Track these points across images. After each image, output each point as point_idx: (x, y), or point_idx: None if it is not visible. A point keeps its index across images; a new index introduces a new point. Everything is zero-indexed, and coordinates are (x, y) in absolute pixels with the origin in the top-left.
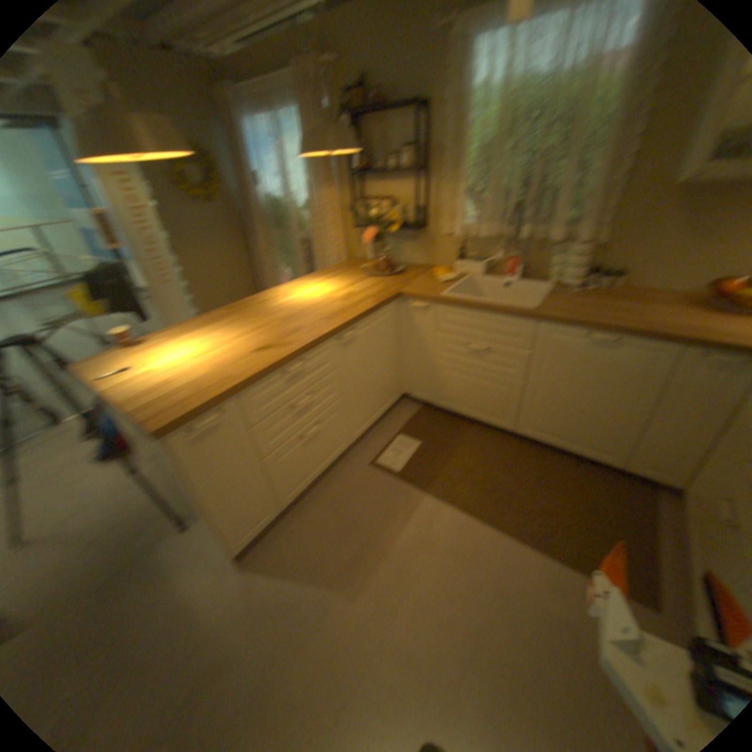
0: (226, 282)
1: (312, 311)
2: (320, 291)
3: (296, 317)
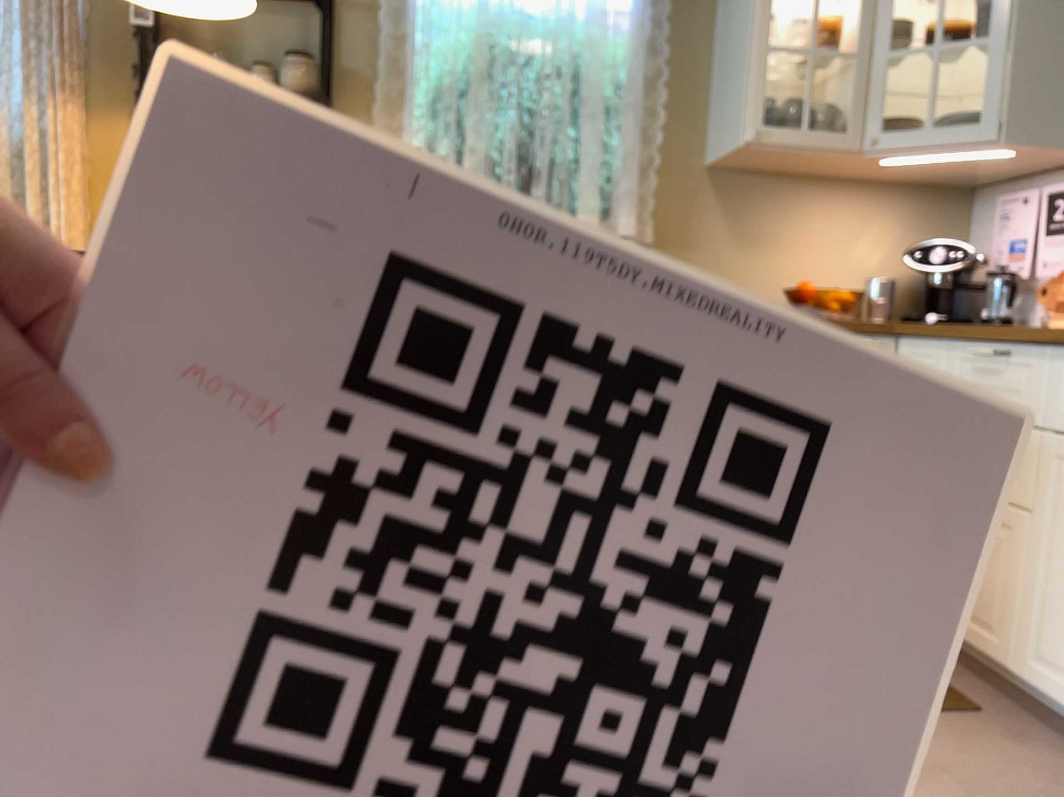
0: None
1: None
2: None
3: None
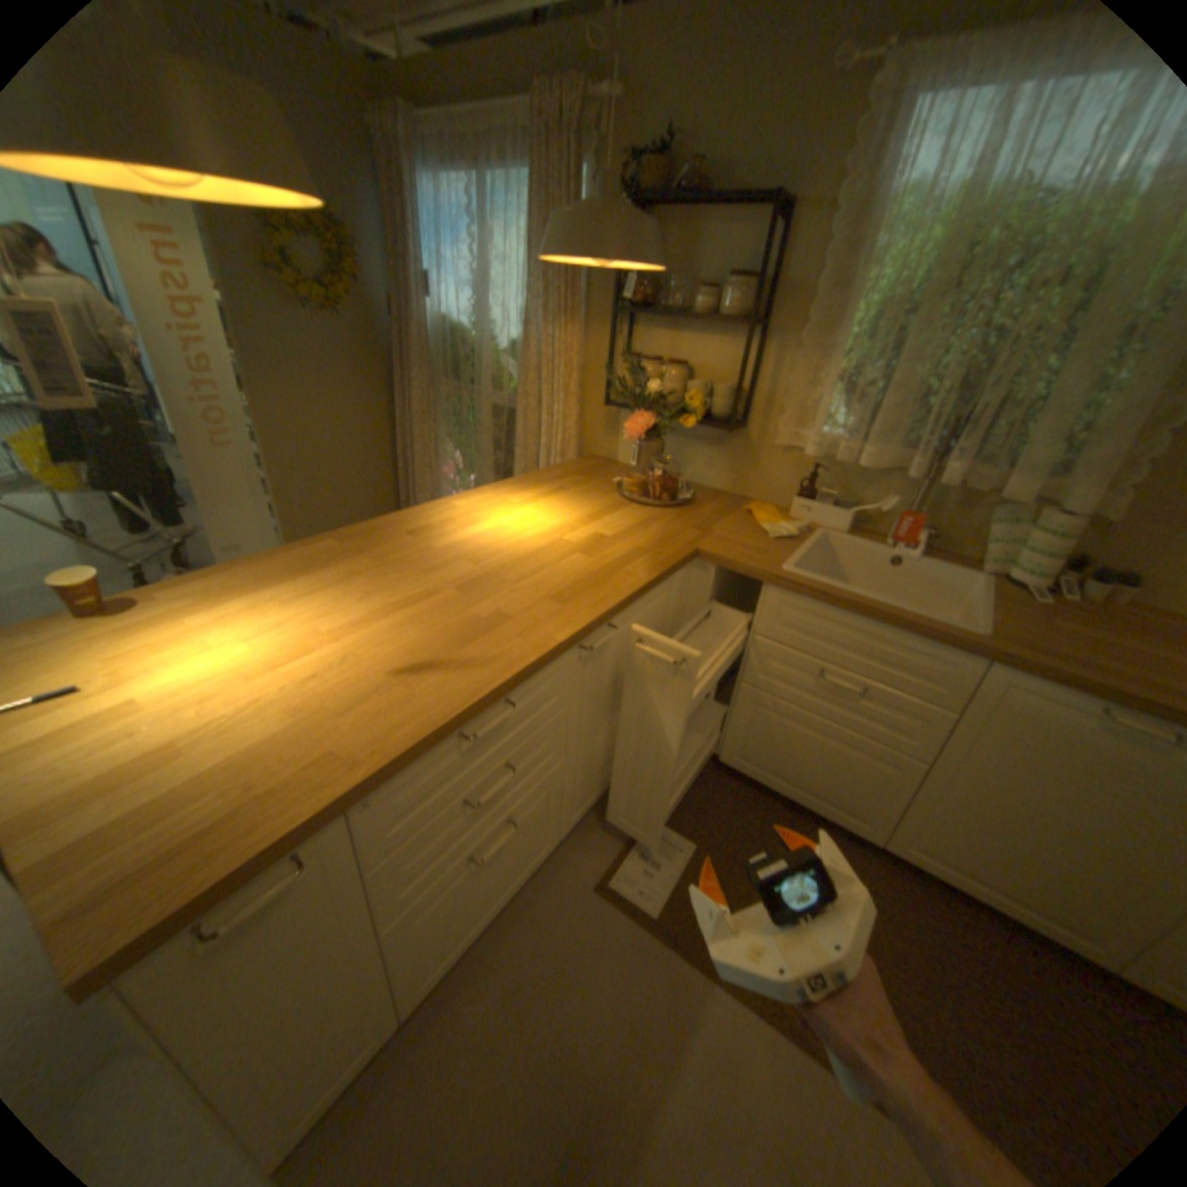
0: (348, 456)
1: (532, 569)
2: (541, 519)
3: (498, 579)
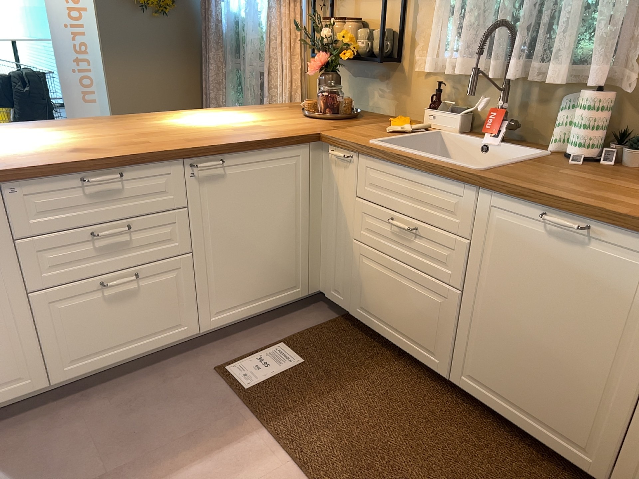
0: None
1: (191, 132)
2: (229, 119)
3: (165, 133)
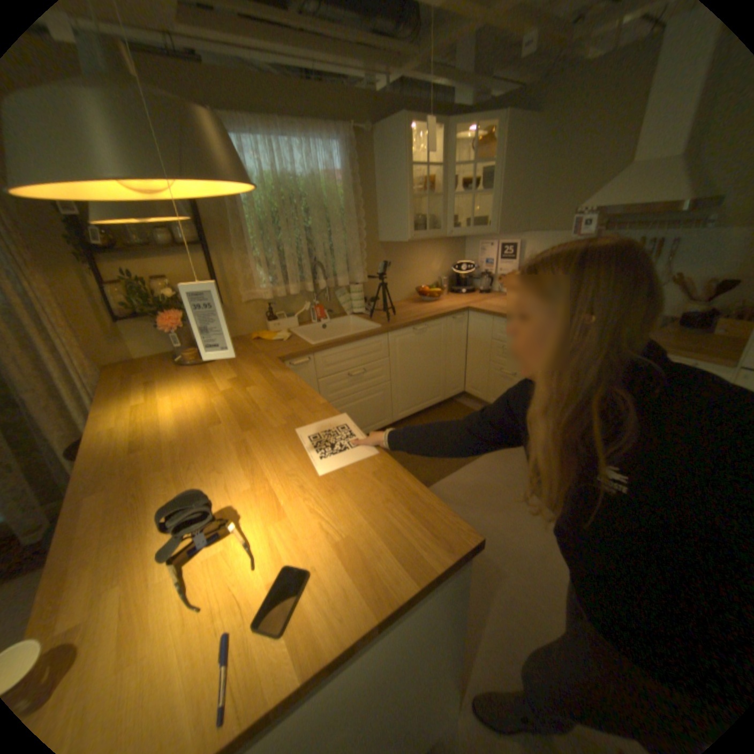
0: None
1: (247, 406)
2: (184, 397)
3: (248, 418)
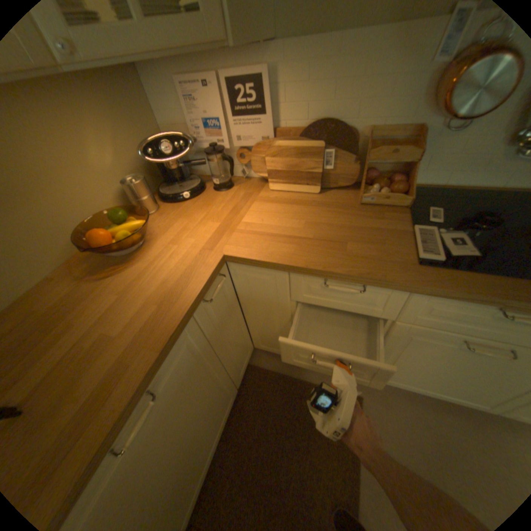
0: None
1: None
2: None
3: None
